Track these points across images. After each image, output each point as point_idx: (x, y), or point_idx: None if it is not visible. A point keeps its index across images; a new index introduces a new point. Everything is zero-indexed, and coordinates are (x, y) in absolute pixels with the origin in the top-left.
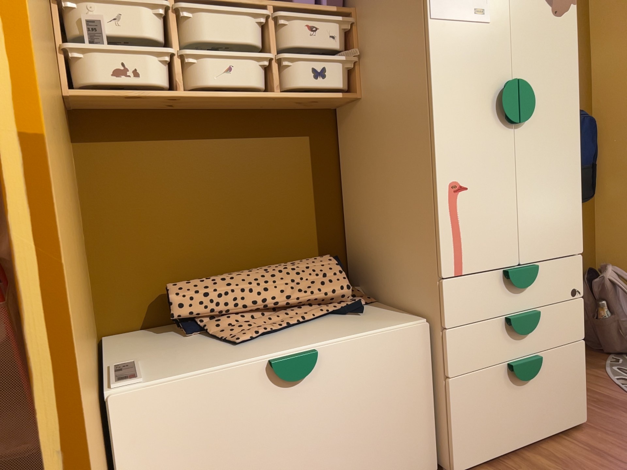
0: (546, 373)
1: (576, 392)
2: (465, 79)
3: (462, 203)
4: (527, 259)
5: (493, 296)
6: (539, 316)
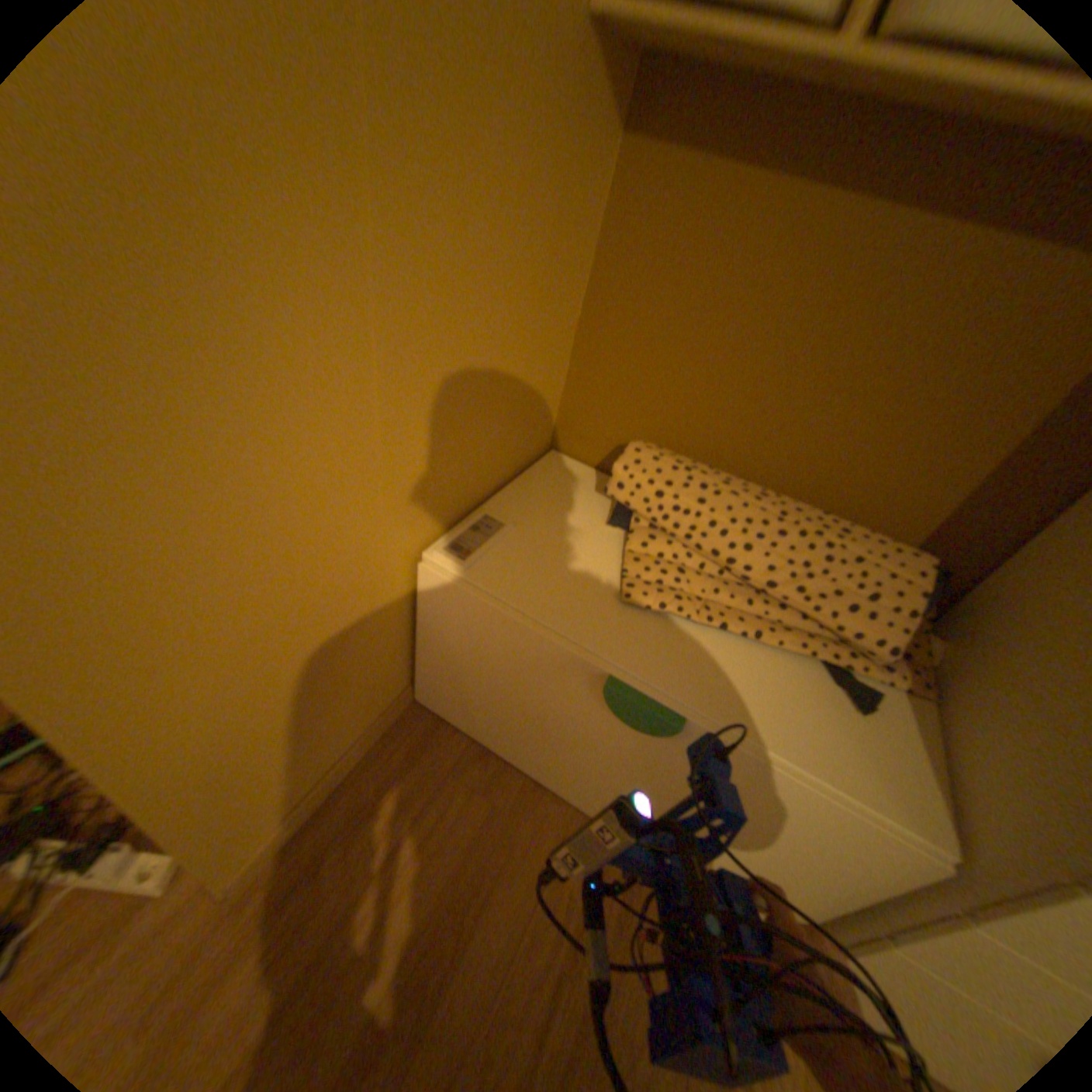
0: None
1: None
2: None
3: None
4: None
5: None
6: None
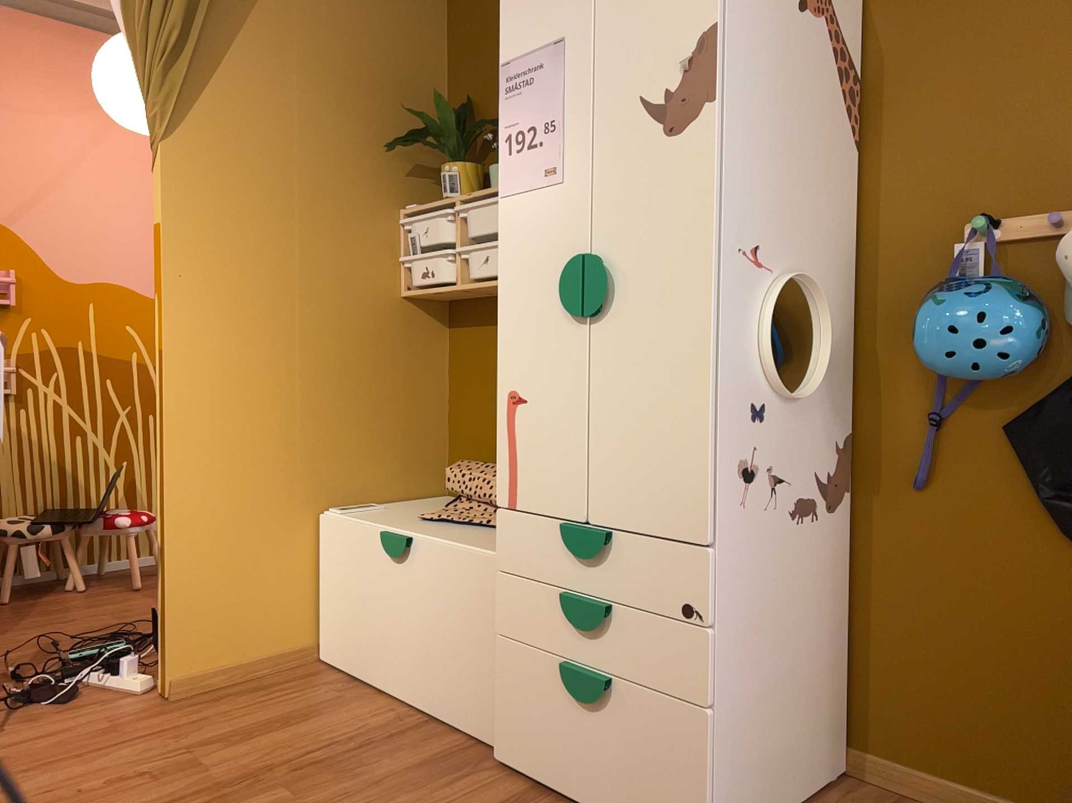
0: (626, 721)
1: (684, 797)
2: (529, 262)
3: (518, 418)
4: (600, 520)
5: (551, 555)
6: (614, 619)
